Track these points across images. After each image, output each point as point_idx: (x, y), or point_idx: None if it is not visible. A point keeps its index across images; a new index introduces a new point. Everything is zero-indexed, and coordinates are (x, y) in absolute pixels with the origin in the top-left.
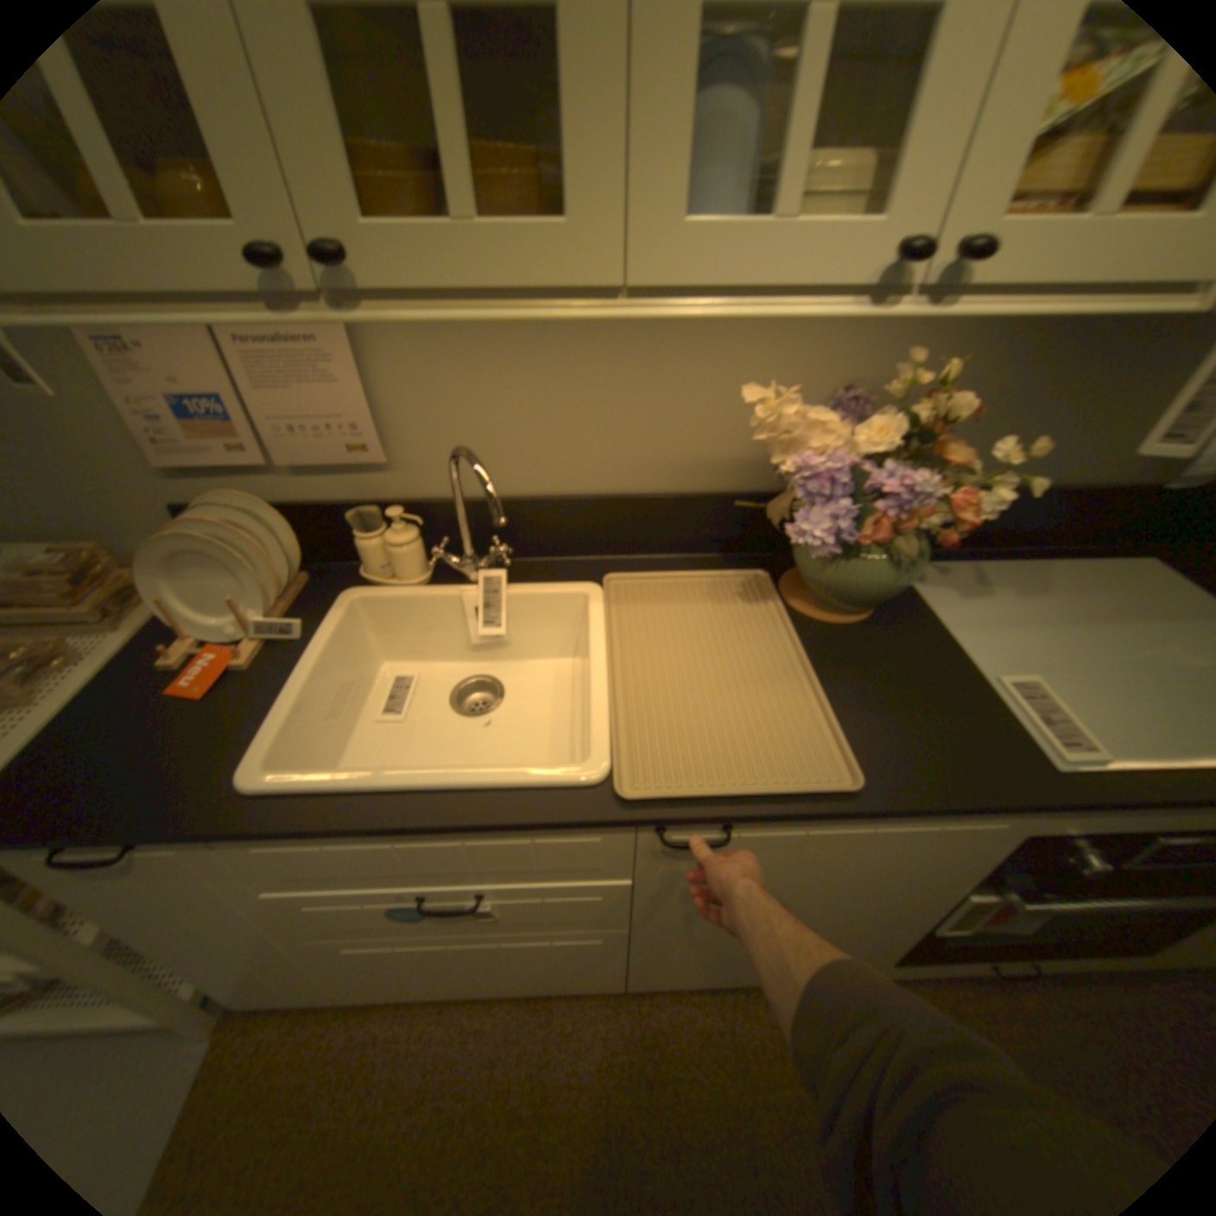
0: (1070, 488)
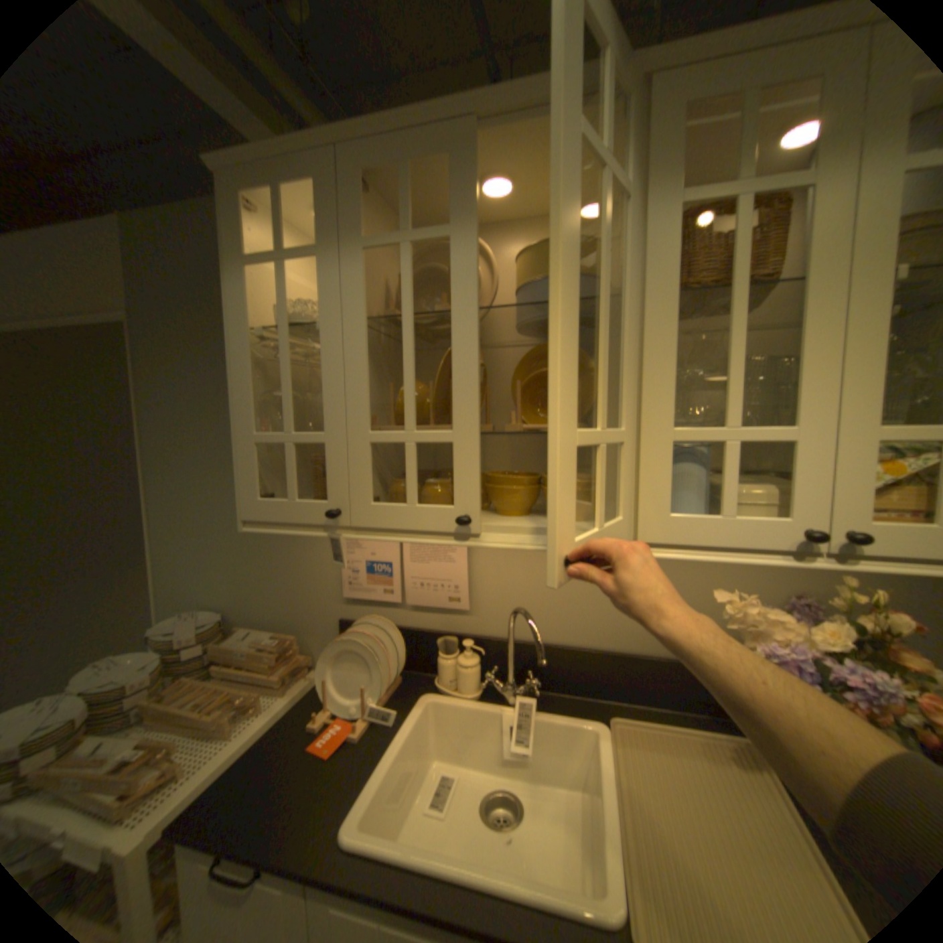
0: None
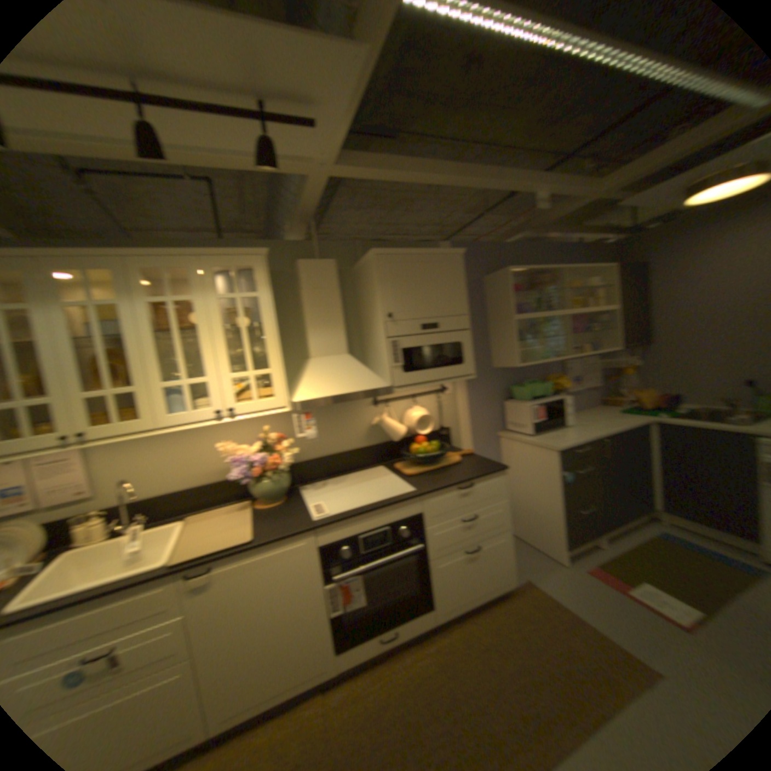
0: (348, 452)
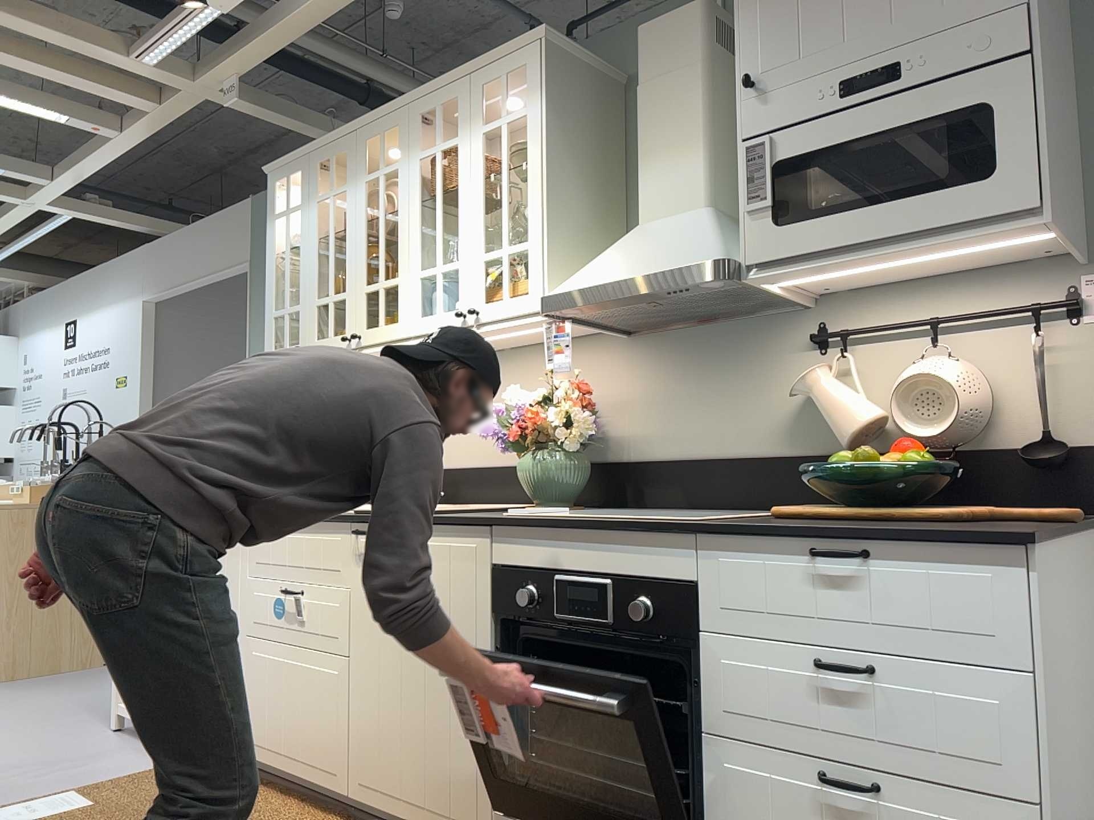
0: (731, 458)
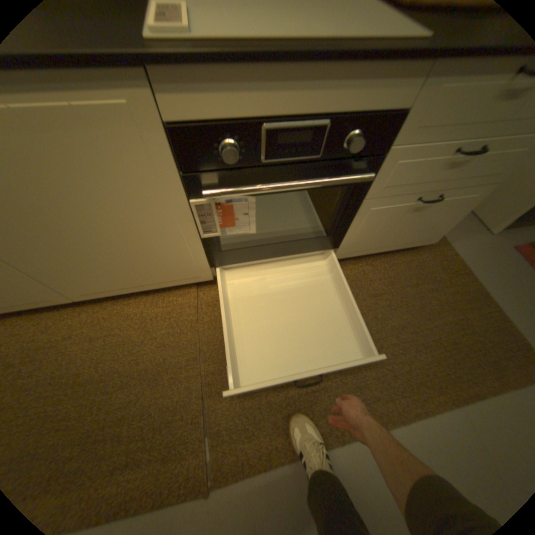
0: None
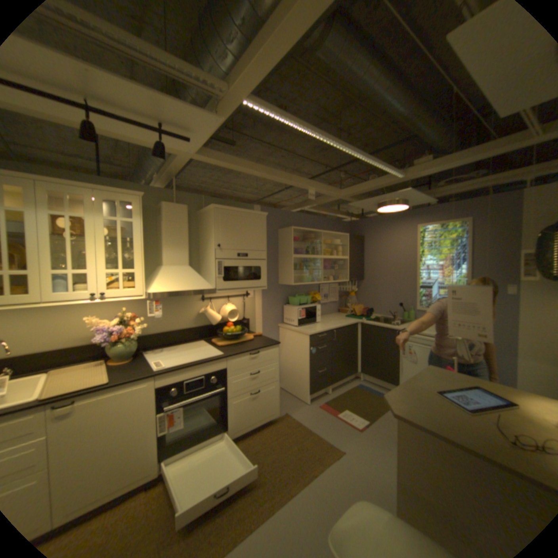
0: (179, 330)
